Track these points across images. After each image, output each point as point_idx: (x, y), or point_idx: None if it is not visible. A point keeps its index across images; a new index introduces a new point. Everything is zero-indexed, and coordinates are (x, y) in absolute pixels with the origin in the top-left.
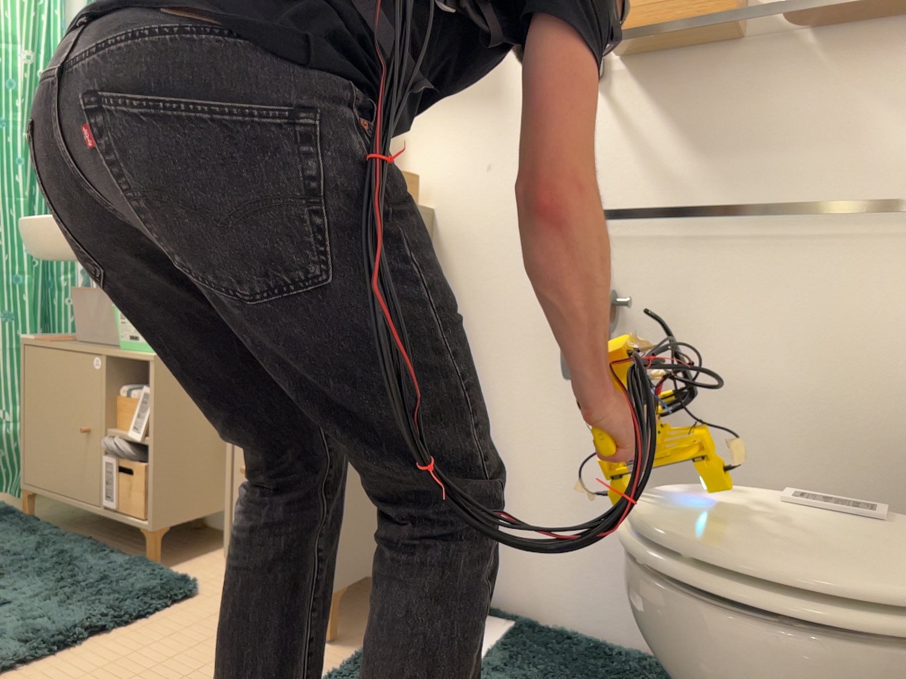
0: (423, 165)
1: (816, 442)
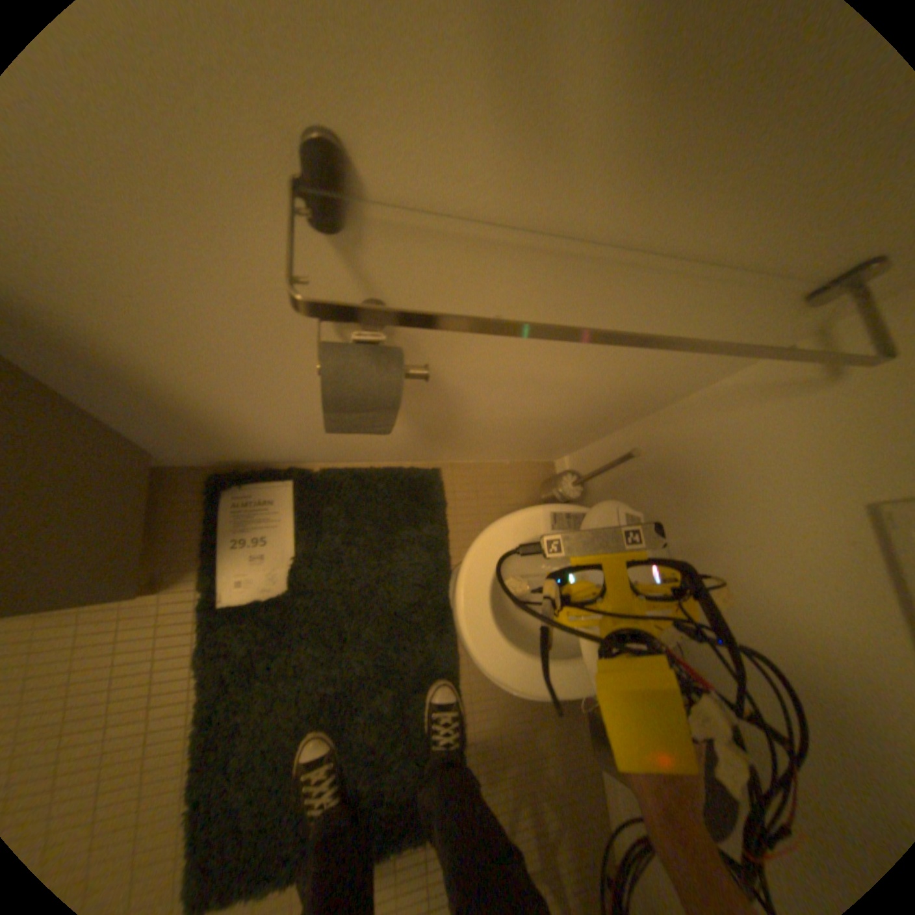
0: None
1: (559, 401)
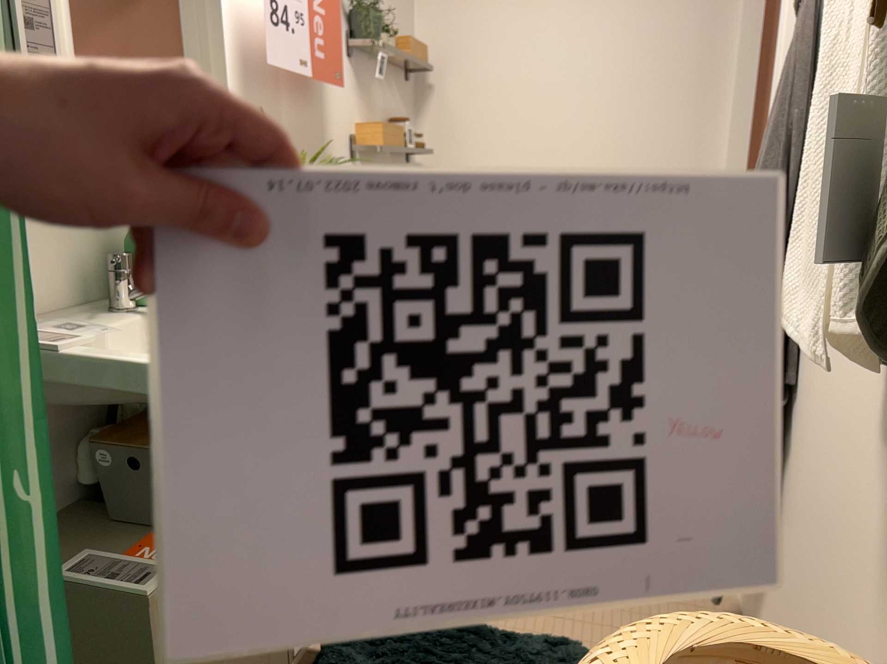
0: None
1: None
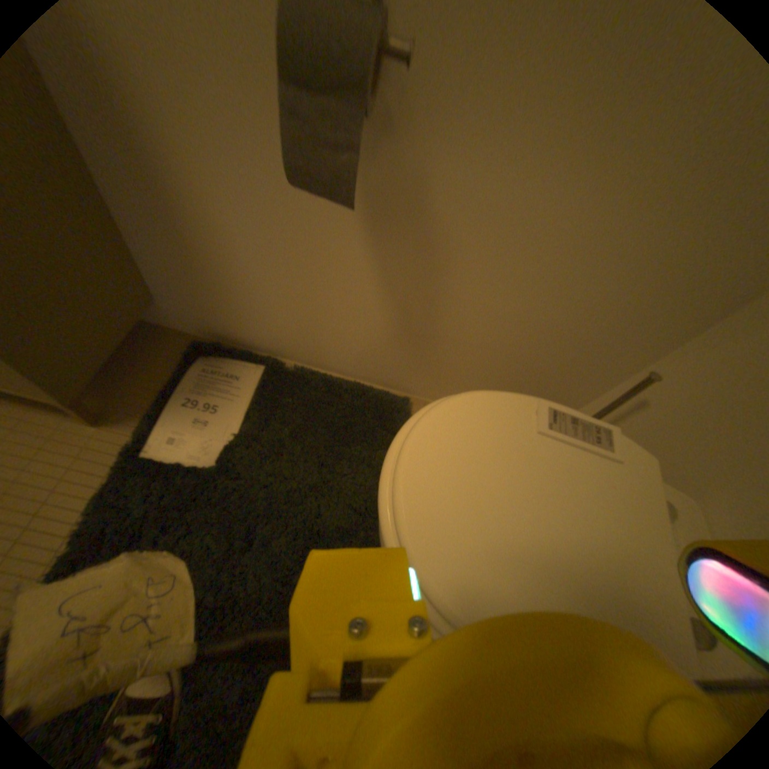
0: None
1: (563, 293)
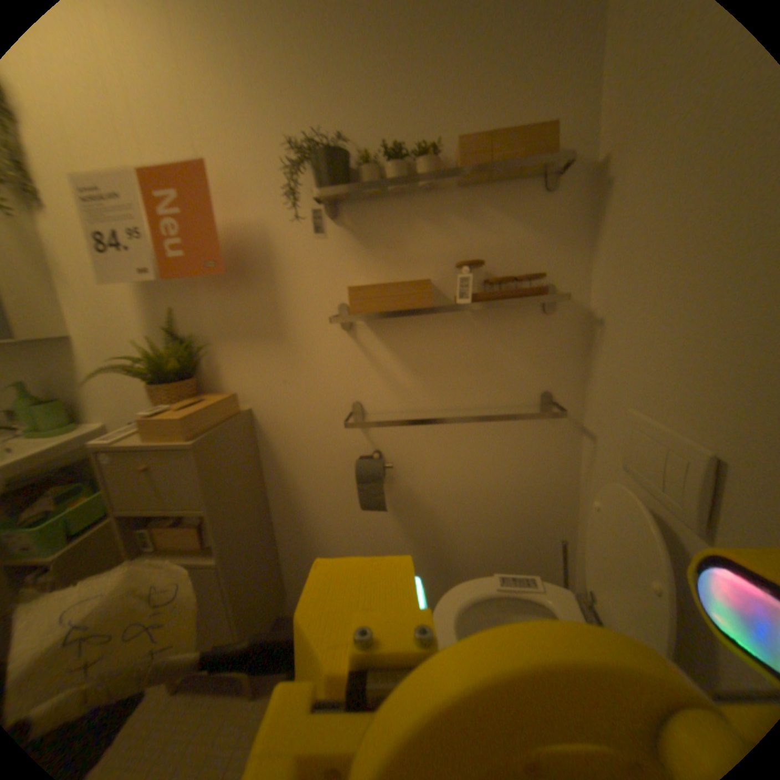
0: (235, 379)
1: (495, 514)
